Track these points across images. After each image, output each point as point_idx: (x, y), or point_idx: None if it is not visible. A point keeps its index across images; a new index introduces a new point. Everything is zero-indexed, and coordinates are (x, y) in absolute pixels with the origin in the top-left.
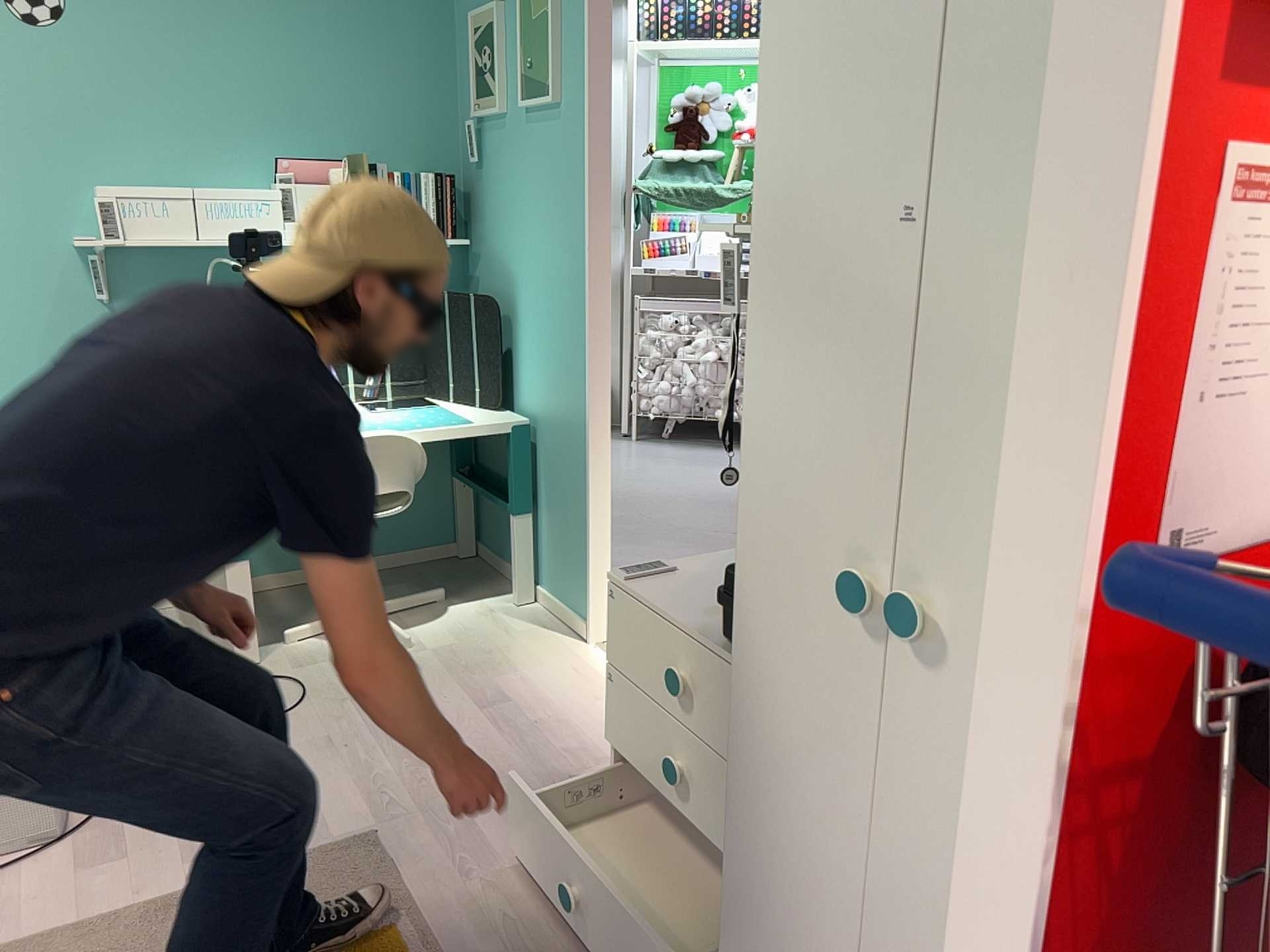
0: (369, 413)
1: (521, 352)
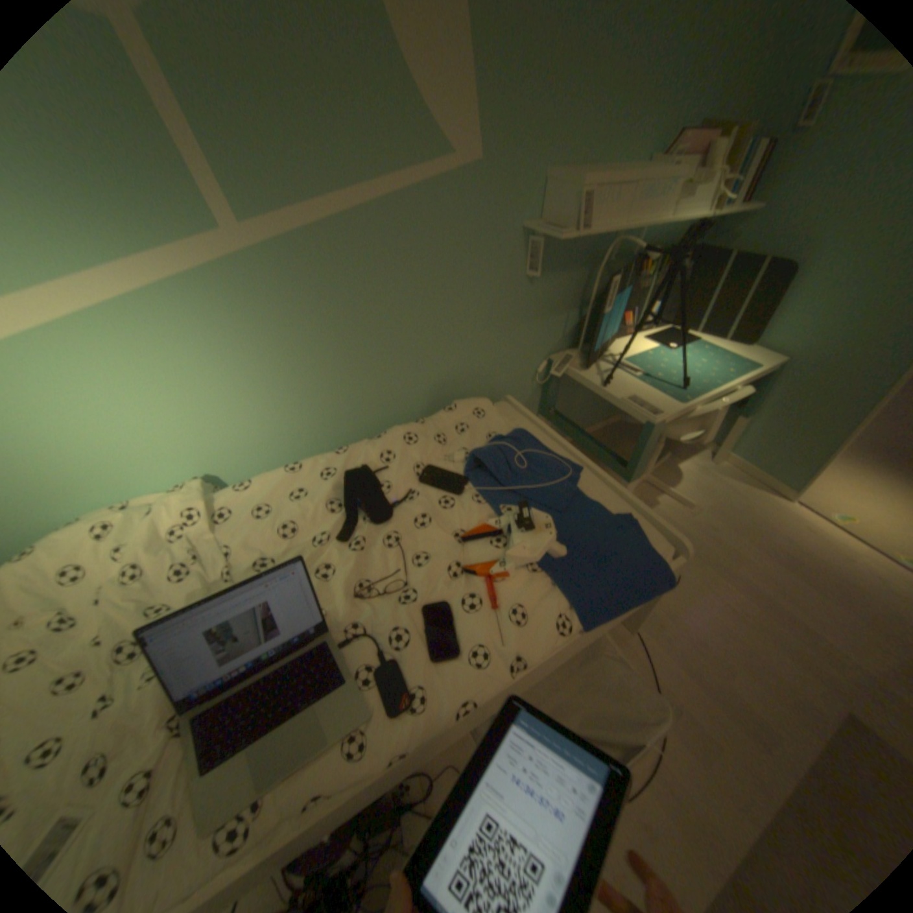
0: (670, 351)
1: (792, 306)
